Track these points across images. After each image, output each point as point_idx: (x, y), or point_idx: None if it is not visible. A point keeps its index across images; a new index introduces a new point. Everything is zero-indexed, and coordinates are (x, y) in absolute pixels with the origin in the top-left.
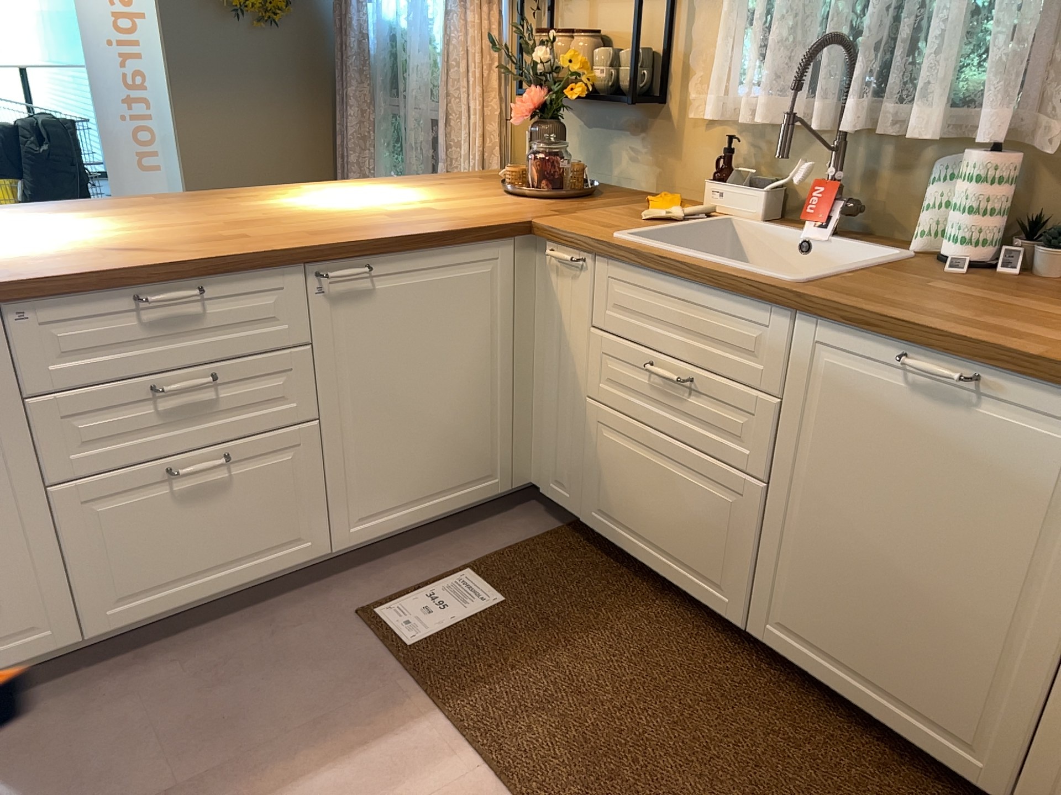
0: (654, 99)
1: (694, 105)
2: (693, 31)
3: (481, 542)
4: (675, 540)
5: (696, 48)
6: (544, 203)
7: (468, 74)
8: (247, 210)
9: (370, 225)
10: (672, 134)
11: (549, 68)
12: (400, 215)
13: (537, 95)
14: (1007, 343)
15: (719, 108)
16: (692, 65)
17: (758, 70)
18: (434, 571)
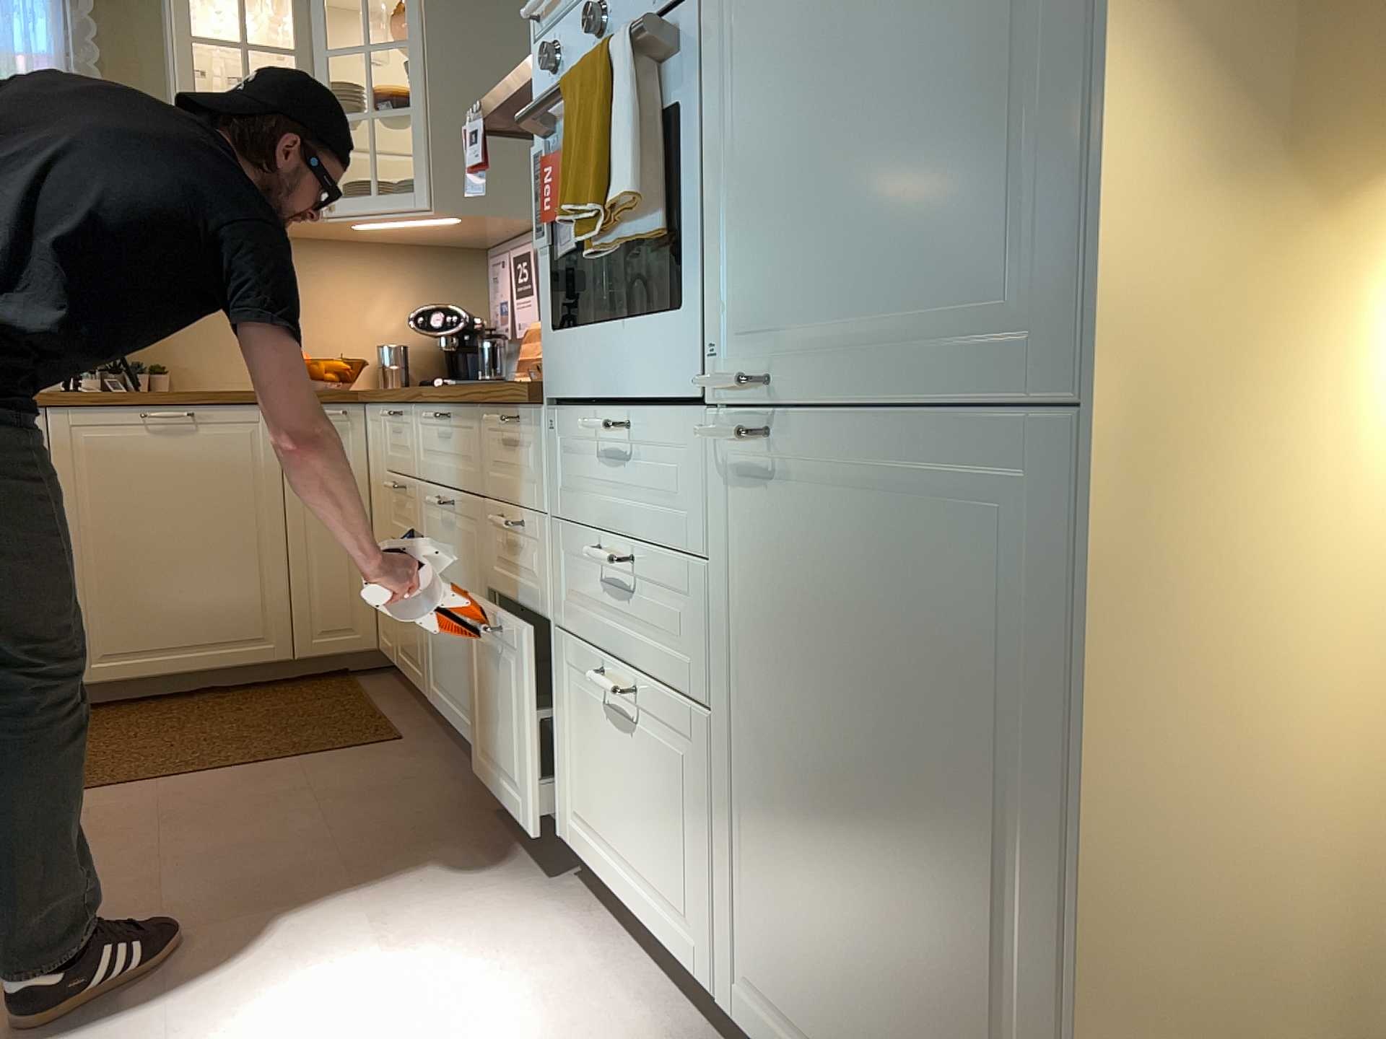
0: None
1: None
2: None
3: None
4: None
5: None
6: None
7: None
8: None
9: None
10: None
11: None
12: None
13: None
14: (197, 391)
15: None
16: None
17: None
18: None
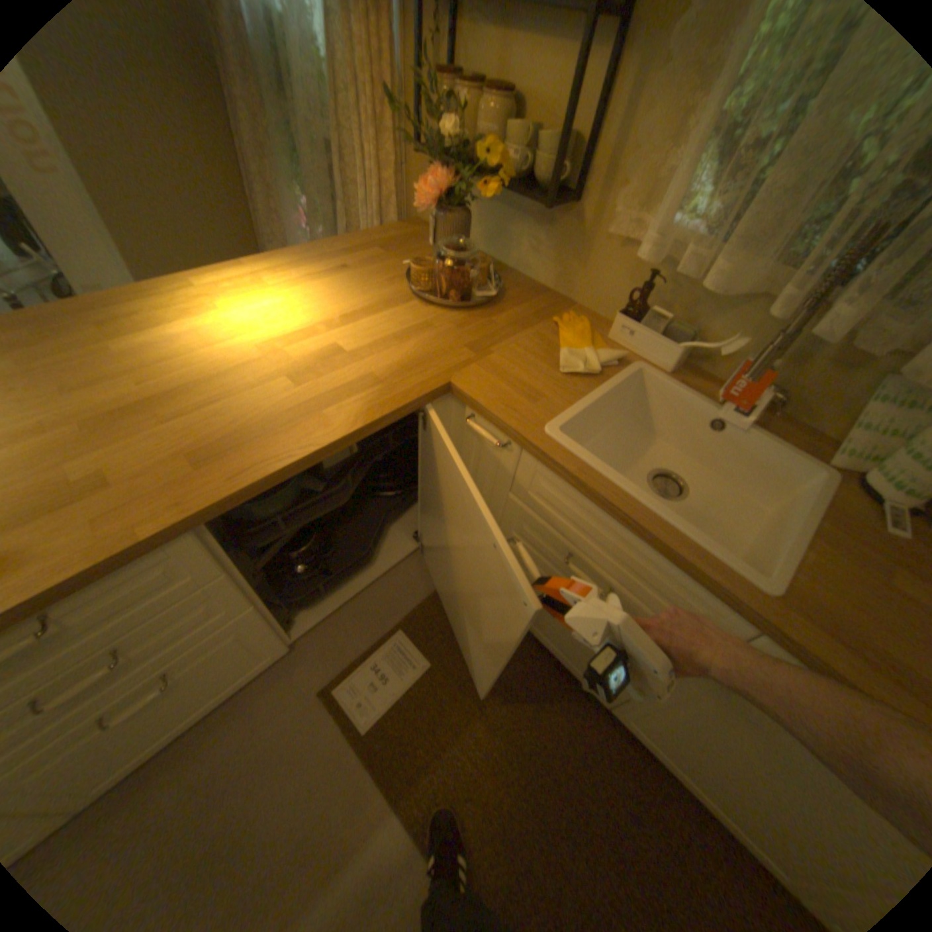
0: (570, 189)
1: (618, 211)
2: (639, 114)
3: (407, 592)
4: (563, 645)
5: (643, 147)
6: (455, 322)
7: (358, 103)
8: (115, 365)
9: (269, 415)
10: (585, 237)
11: (458, 138)
12: (304, 373)
13: (445, 176)
14: None
15: (662, 246)
16: (632, 168)
17: (727, 211)
18: (373, 635)
